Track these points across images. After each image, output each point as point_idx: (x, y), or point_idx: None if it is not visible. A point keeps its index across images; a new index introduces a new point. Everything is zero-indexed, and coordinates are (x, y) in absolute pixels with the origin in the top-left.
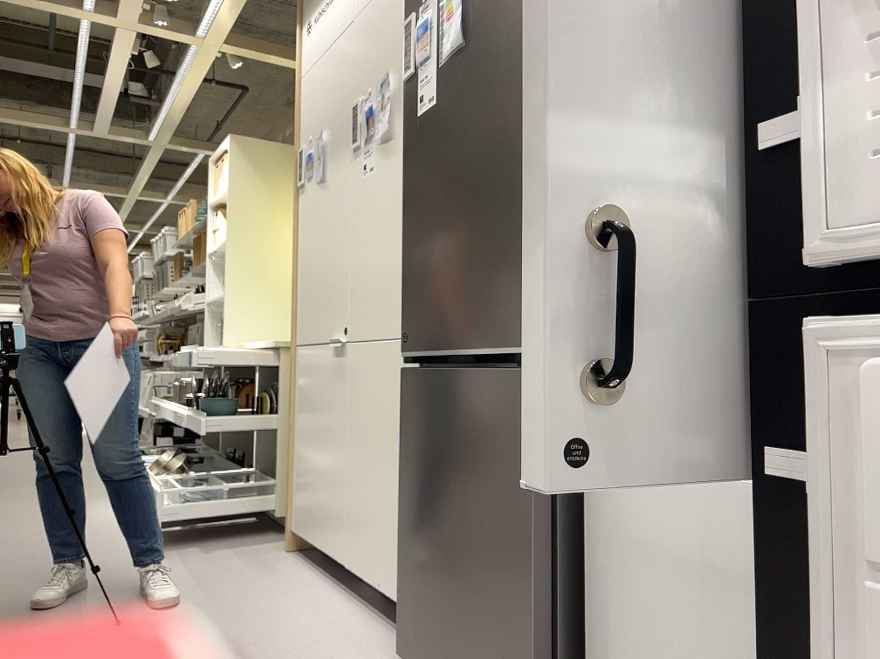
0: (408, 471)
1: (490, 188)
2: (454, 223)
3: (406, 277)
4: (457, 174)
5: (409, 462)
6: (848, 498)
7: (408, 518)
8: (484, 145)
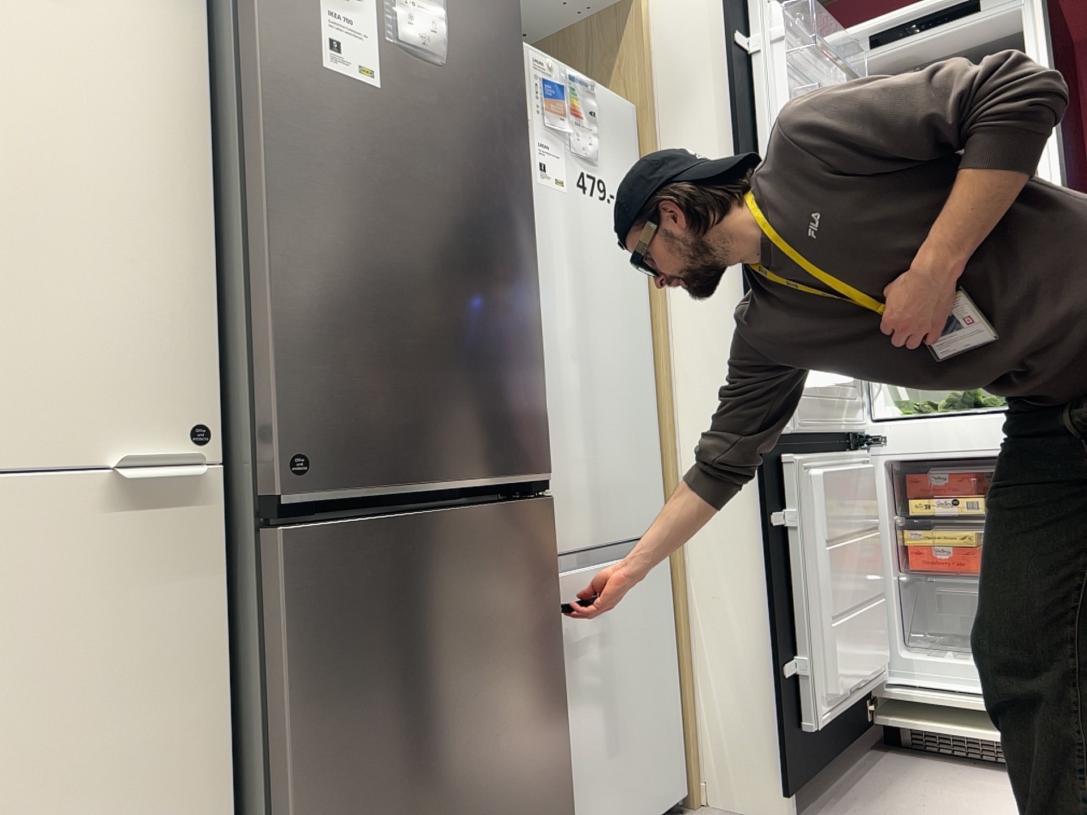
0: (324, 719)
1: (489, 278)
2: (430, 295)
3: (288, 345)
4: (433, 229)
5: (323, 702)
6: (802, 518)
7: (327, 810)
8: (478, 219)
